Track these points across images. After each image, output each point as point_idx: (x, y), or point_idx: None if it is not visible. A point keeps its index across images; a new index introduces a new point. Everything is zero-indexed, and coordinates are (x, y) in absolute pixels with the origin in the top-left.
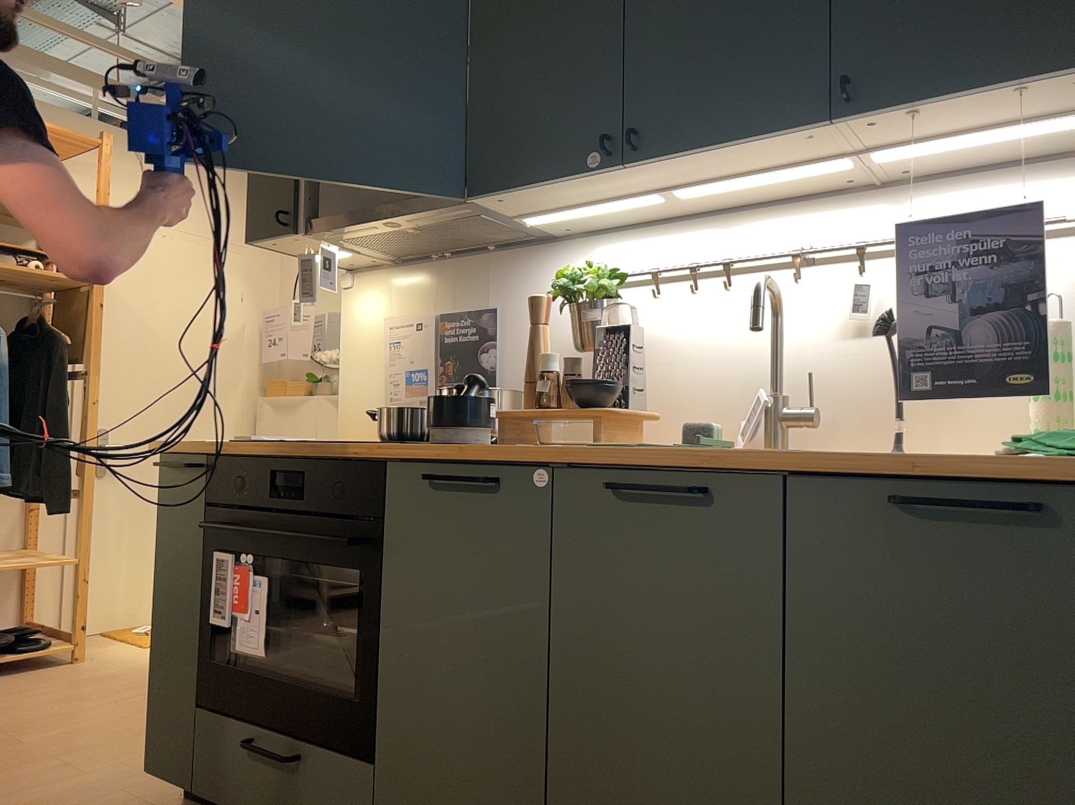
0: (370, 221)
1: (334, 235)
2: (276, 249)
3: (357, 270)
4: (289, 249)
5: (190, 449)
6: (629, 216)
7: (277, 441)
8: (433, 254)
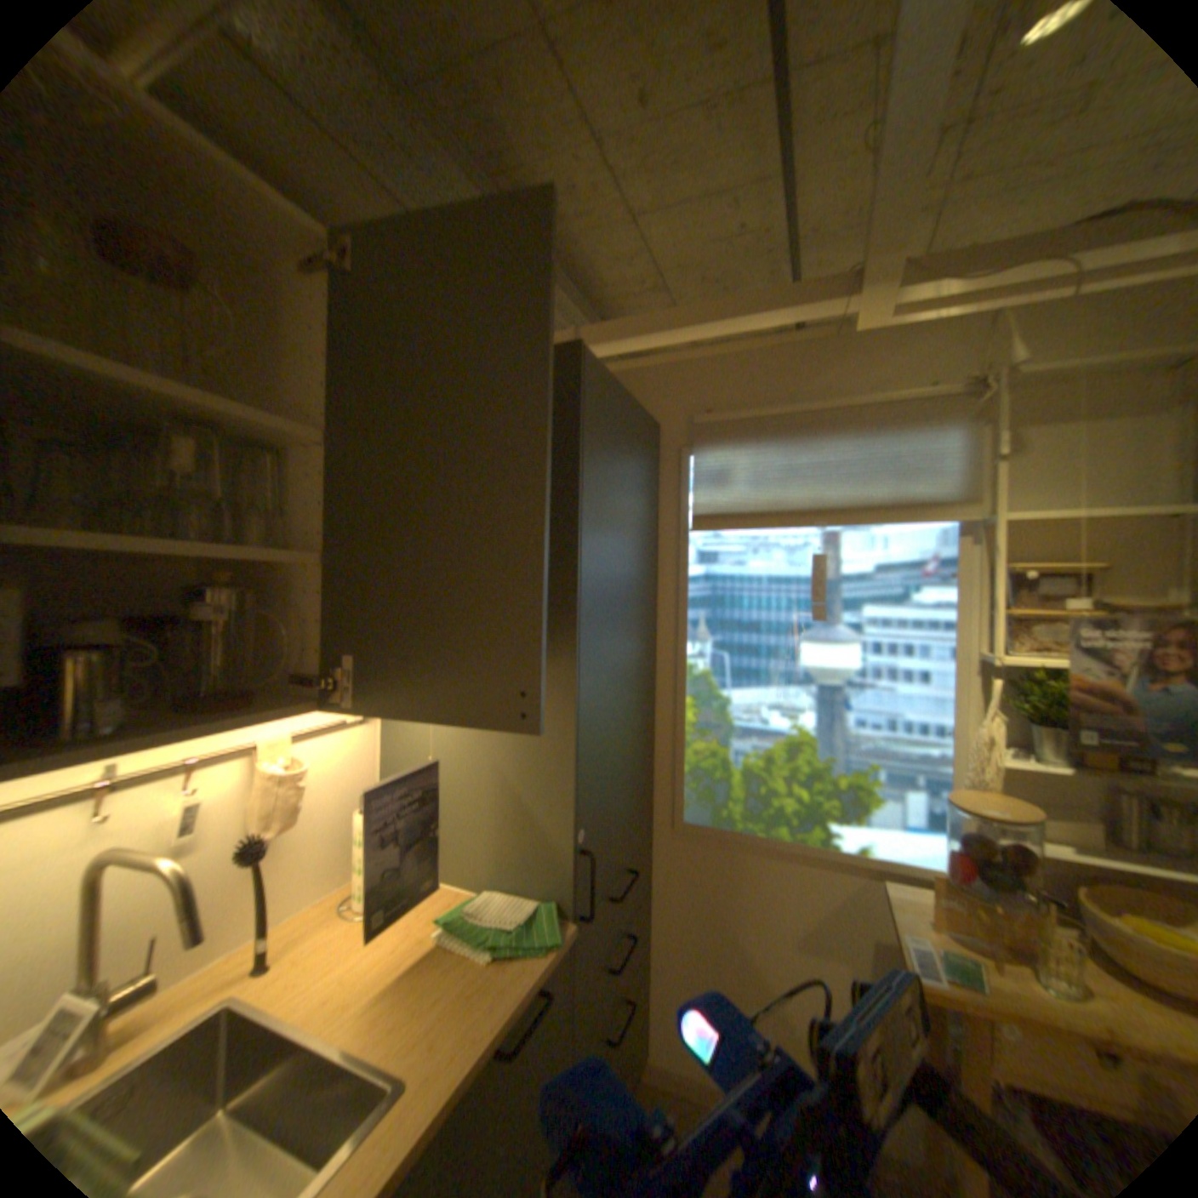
0: None
1: None
2: None
3: None
4: None
5: None
6: None
7: None
8: None
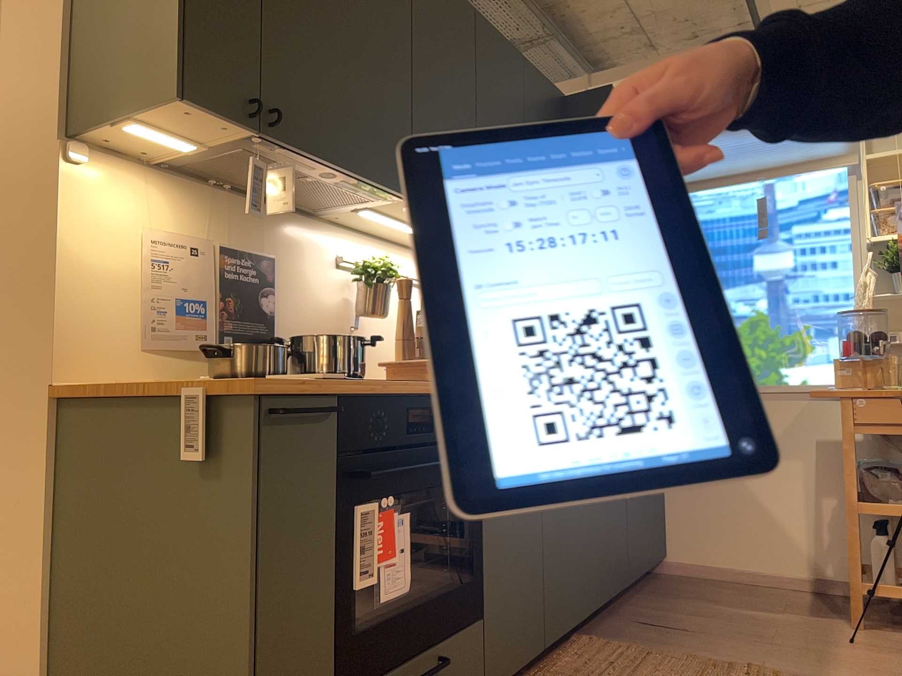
0: (330, 166)
1: (272, 150)
2: (162, 111)
3: (86, 142)
4: (168, 117)
5: (320, 389)
6: (372, 225)
7: (376, 380)
8: (216, 180)
